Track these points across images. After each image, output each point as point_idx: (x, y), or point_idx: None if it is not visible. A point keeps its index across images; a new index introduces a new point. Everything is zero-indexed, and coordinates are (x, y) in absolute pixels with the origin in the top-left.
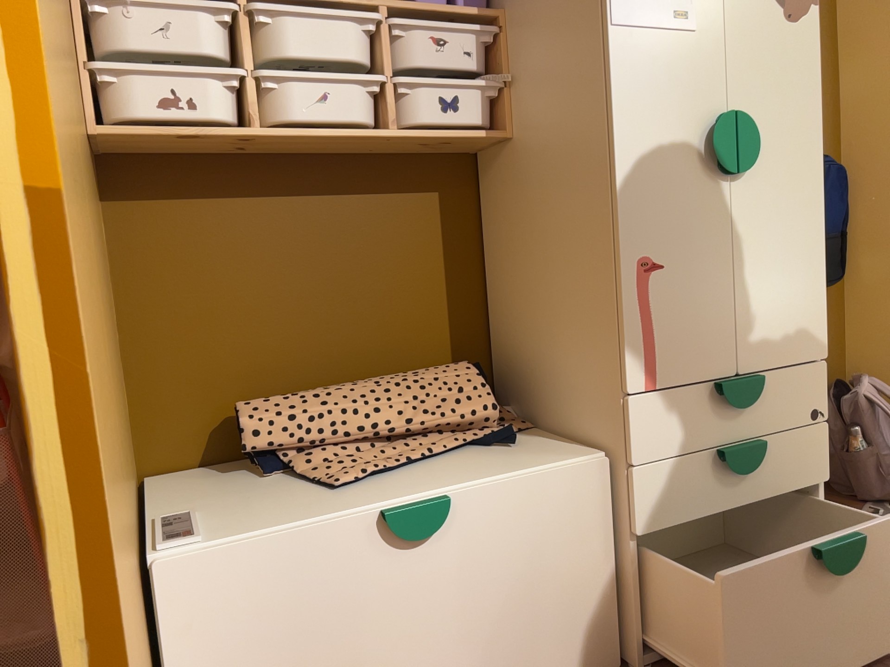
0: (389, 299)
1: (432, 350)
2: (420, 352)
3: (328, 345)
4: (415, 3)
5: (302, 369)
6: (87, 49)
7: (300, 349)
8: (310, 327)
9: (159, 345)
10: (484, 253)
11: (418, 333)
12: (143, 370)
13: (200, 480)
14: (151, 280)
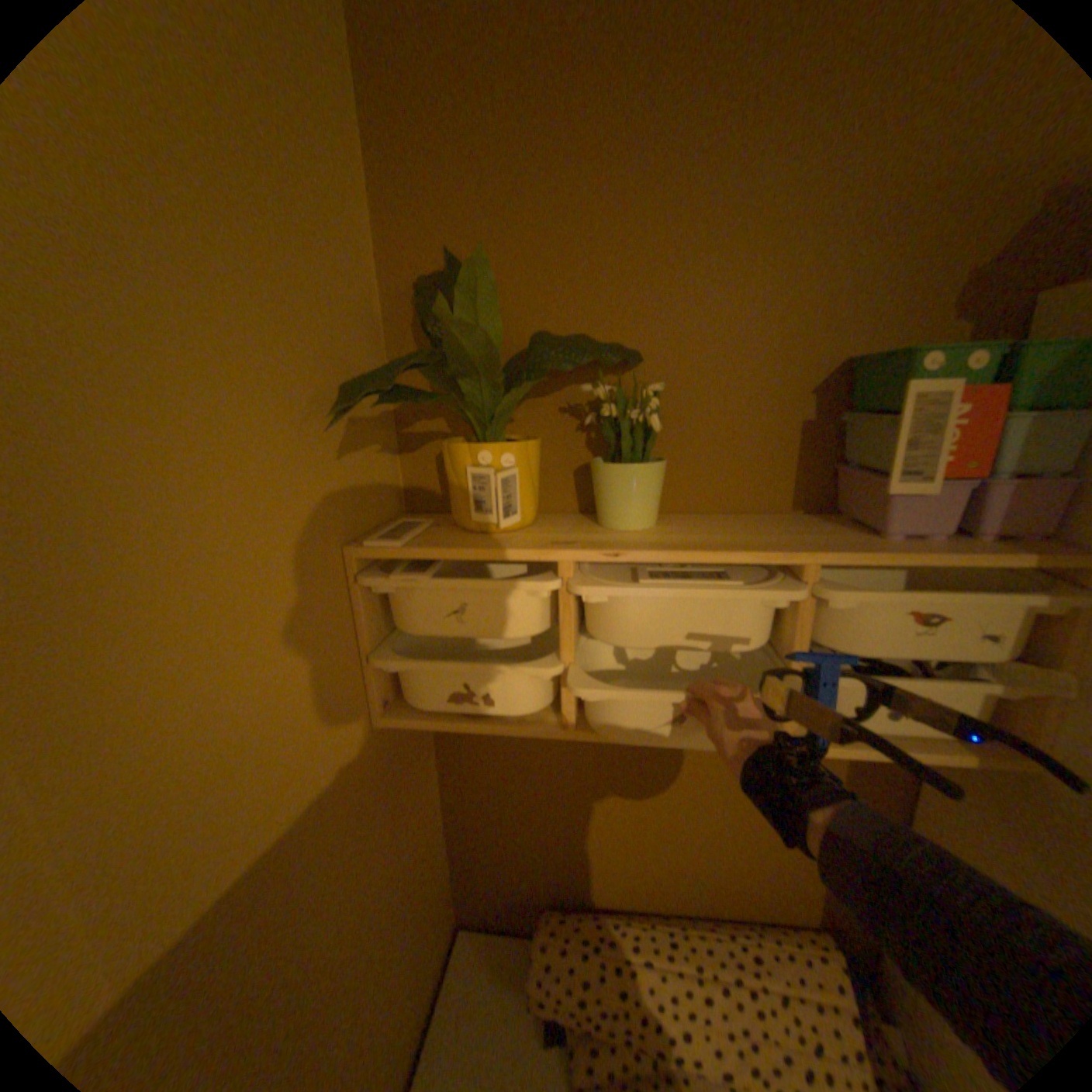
0: (743, 837)
1: (792, 899)
2: (773, 897)
3: (654, 866)
4: (882, 551)
5: (620, 879)
6: (379, 616)
7: (620, 862)
8: (636, 846)
9: (476, 829)
10: (910, 815)
11: (776, 879)
12: (462, 845)
13: (490, 990)
14: (471, 774)
